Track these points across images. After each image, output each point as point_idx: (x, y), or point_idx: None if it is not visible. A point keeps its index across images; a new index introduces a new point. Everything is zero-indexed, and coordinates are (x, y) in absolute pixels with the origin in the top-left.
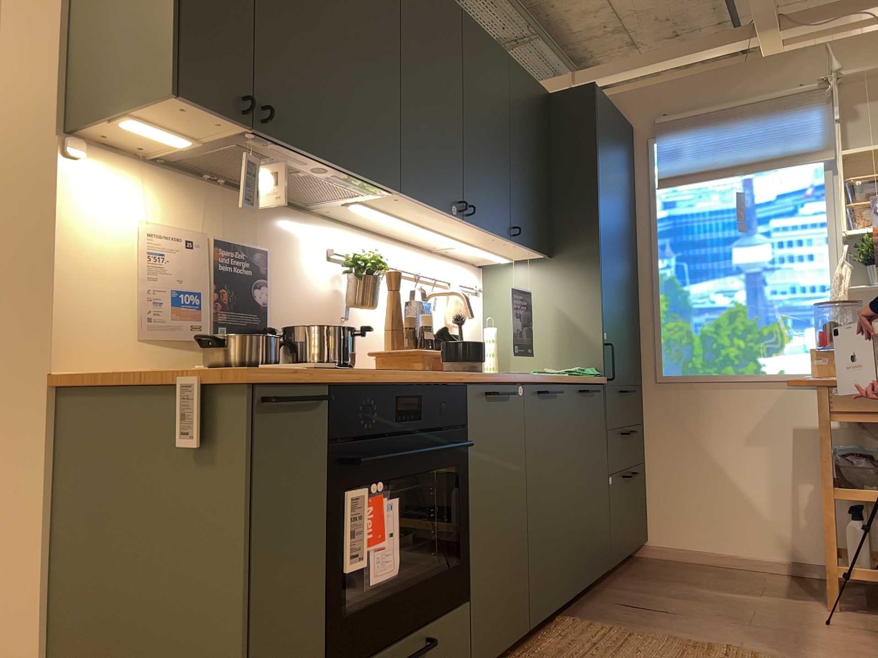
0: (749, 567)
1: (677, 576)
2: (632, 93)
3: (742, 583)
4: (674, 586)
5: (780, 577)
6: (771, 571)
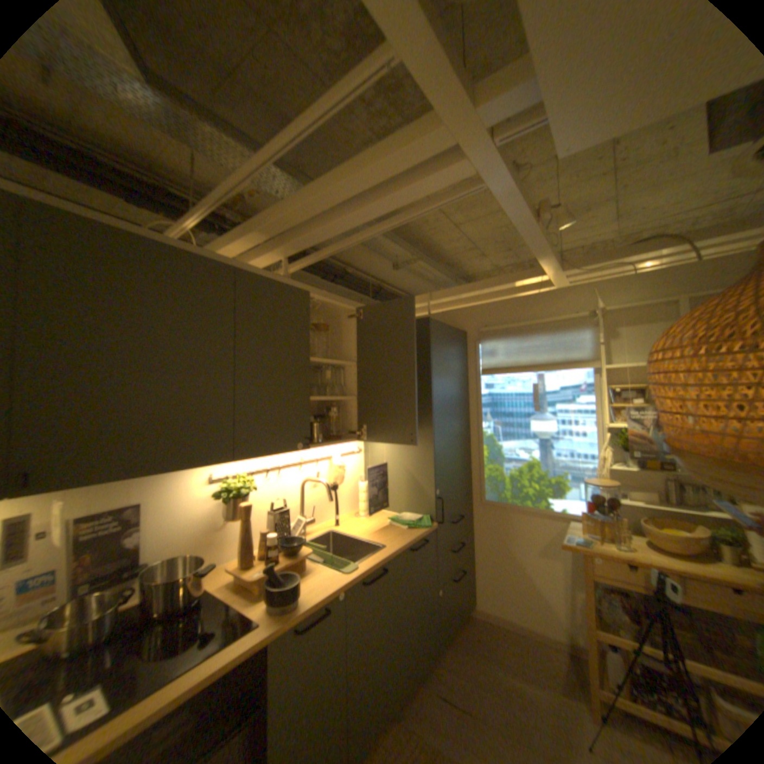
0: (542, 642)
1: (490, 652)
2: (466, 309)
3: (533, 665)
4: (484, 668)
5: (562, 658)
6: (556, 649)
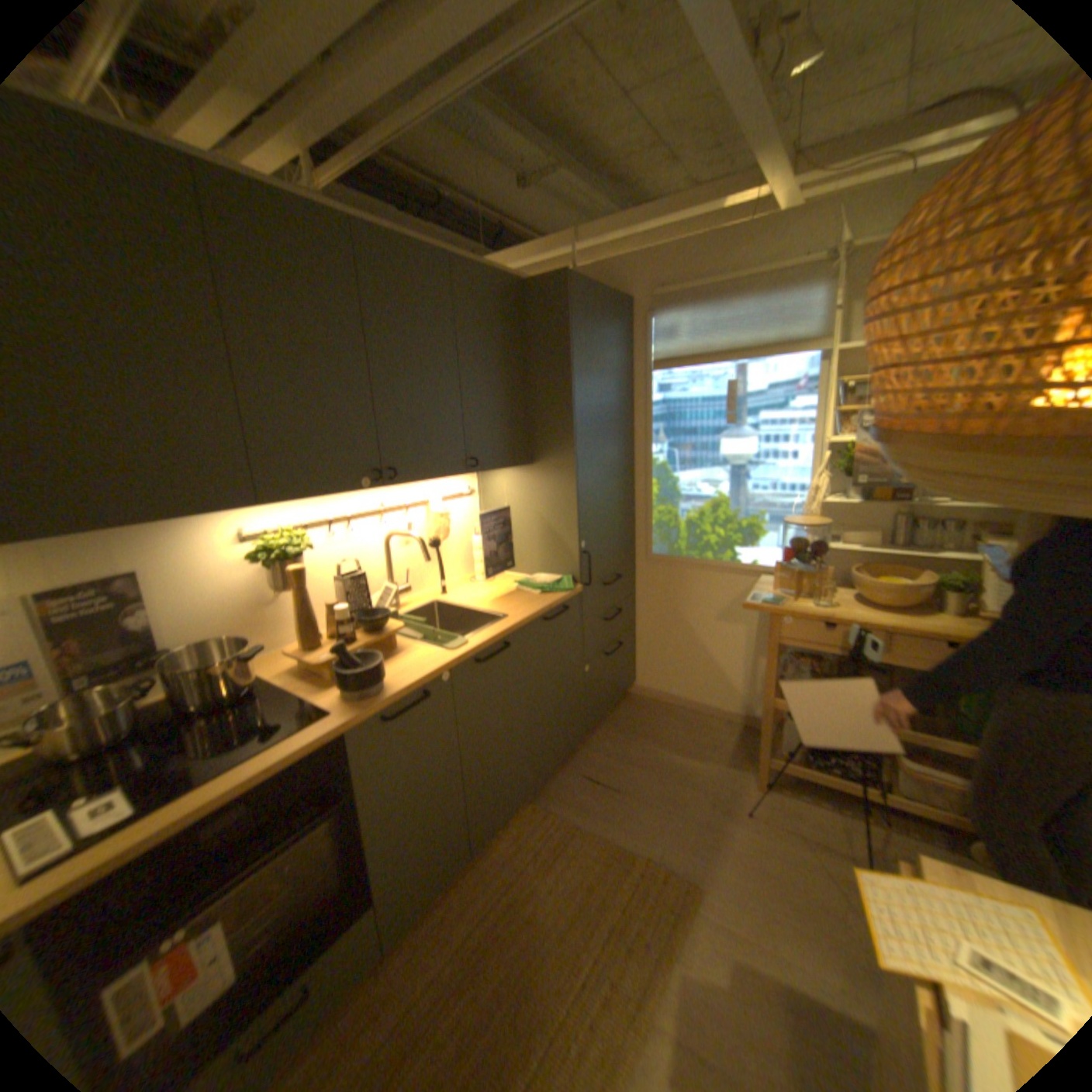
0: (712, 716)
1: (648, 729)
2: (633, 255)
3: (698, 740)
4: (639, 746)
5: (733, 730)
6: (728, 721)
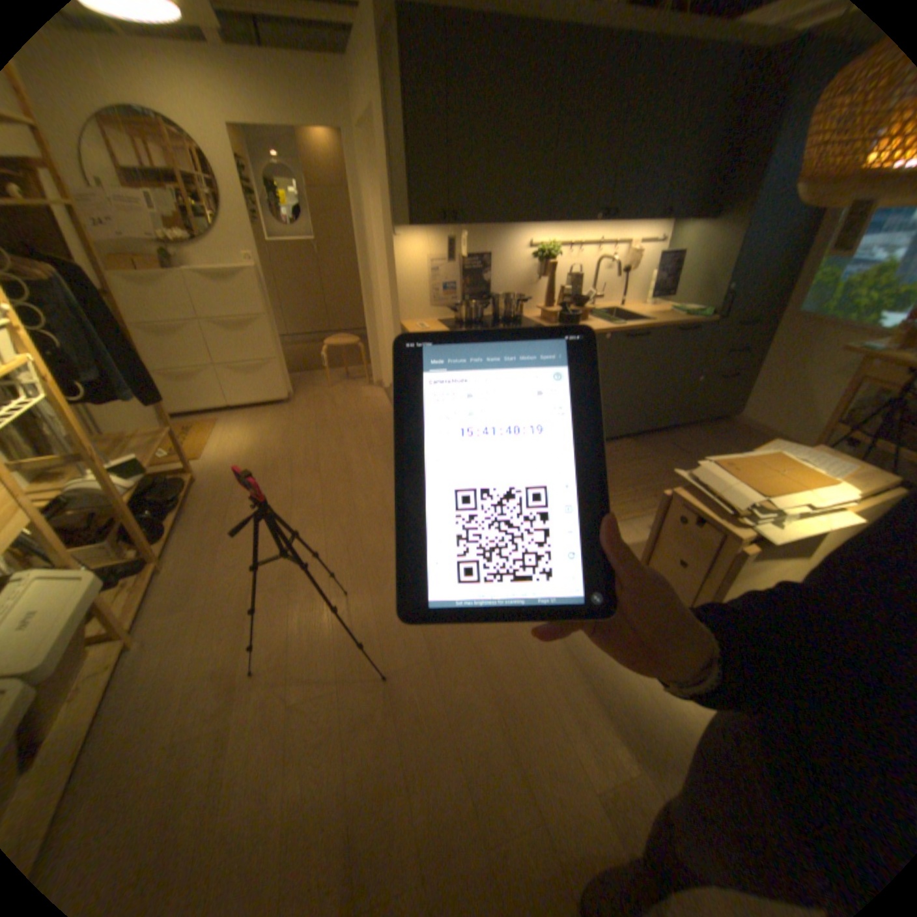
0: None
1: (732, 438)
2: None
3: None
4: (719, 442)
5: None
6: None
